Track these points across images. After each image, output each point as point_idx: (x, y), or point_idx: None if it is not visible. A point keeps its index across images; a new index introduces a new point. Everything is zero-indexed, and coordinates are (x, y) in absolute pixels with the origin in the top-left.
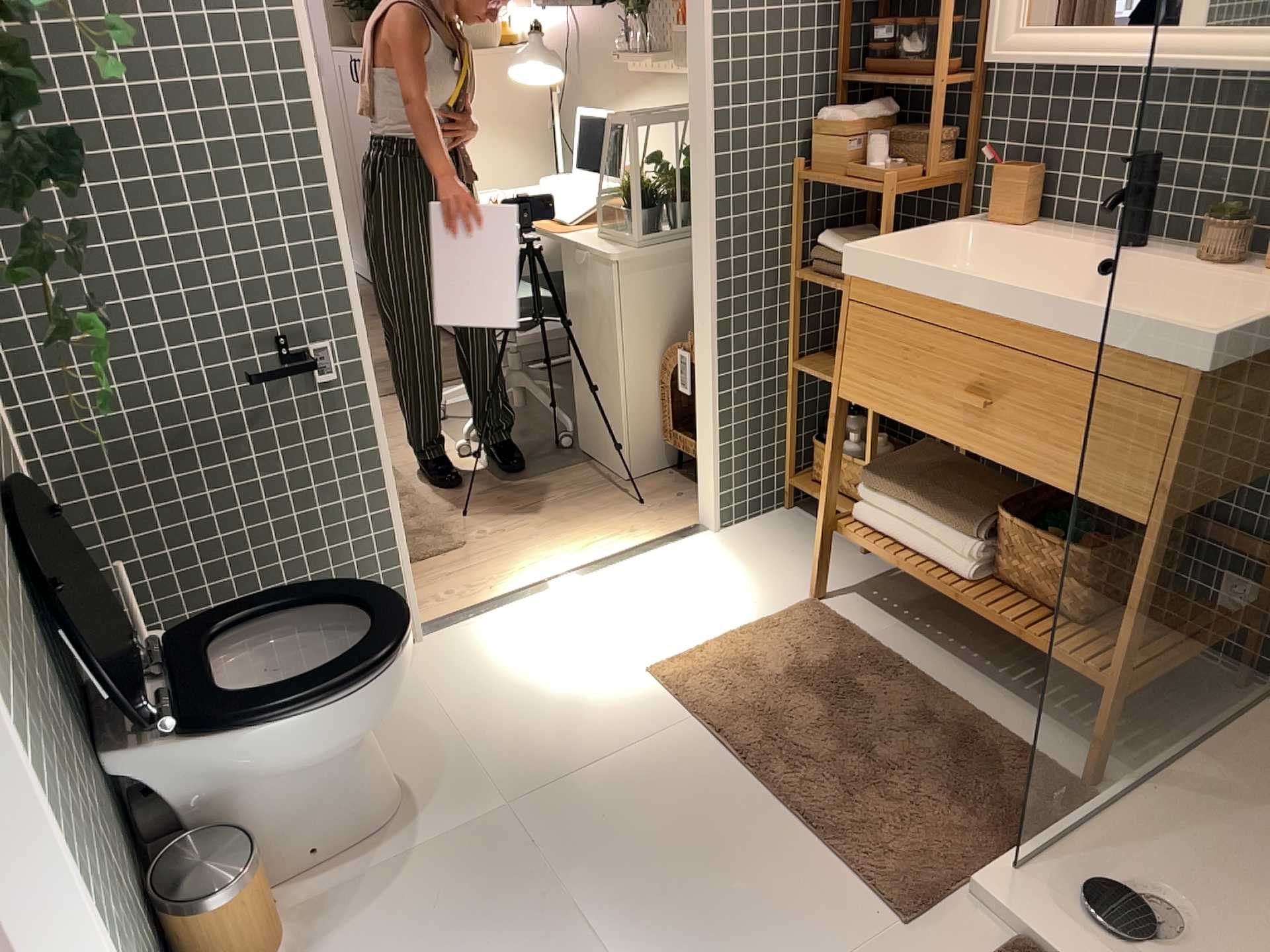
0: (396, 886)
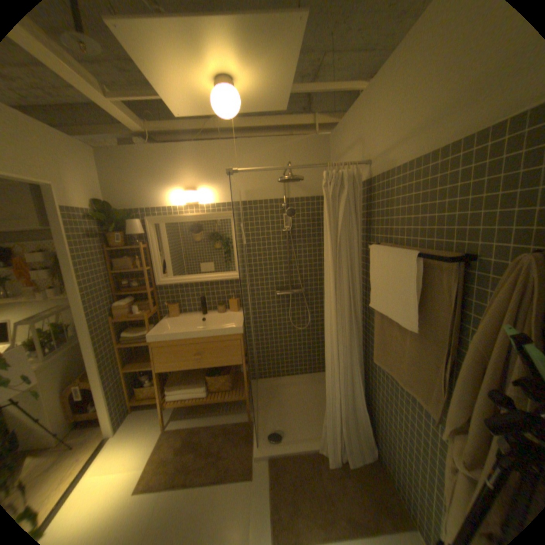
0: None
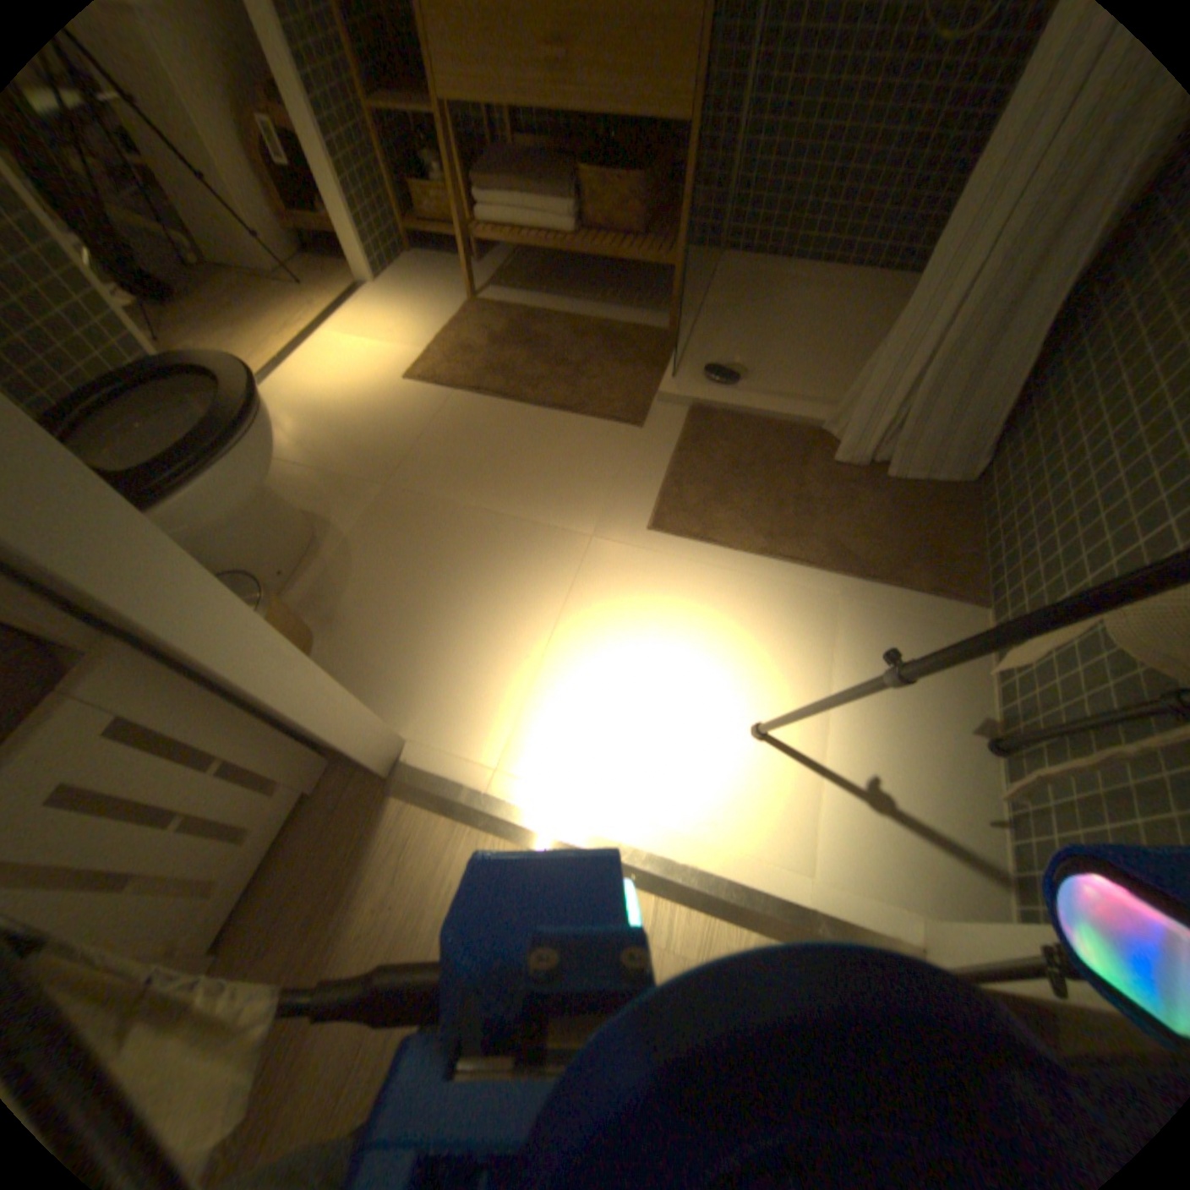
0: (345, 557)
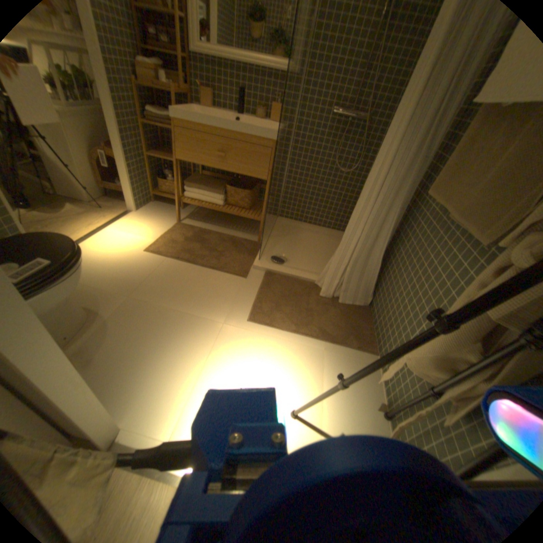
0: (102, 332)
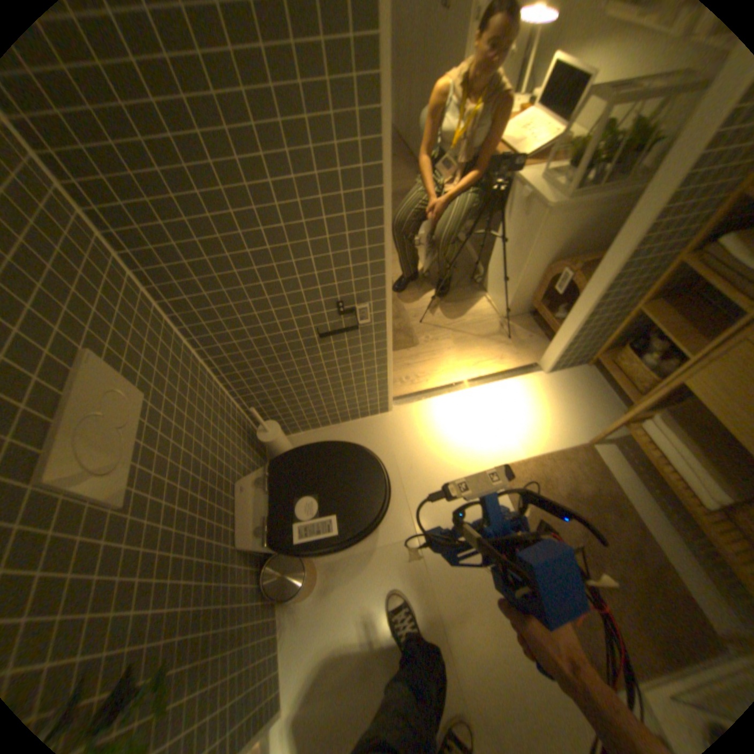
0: (364, 568)
